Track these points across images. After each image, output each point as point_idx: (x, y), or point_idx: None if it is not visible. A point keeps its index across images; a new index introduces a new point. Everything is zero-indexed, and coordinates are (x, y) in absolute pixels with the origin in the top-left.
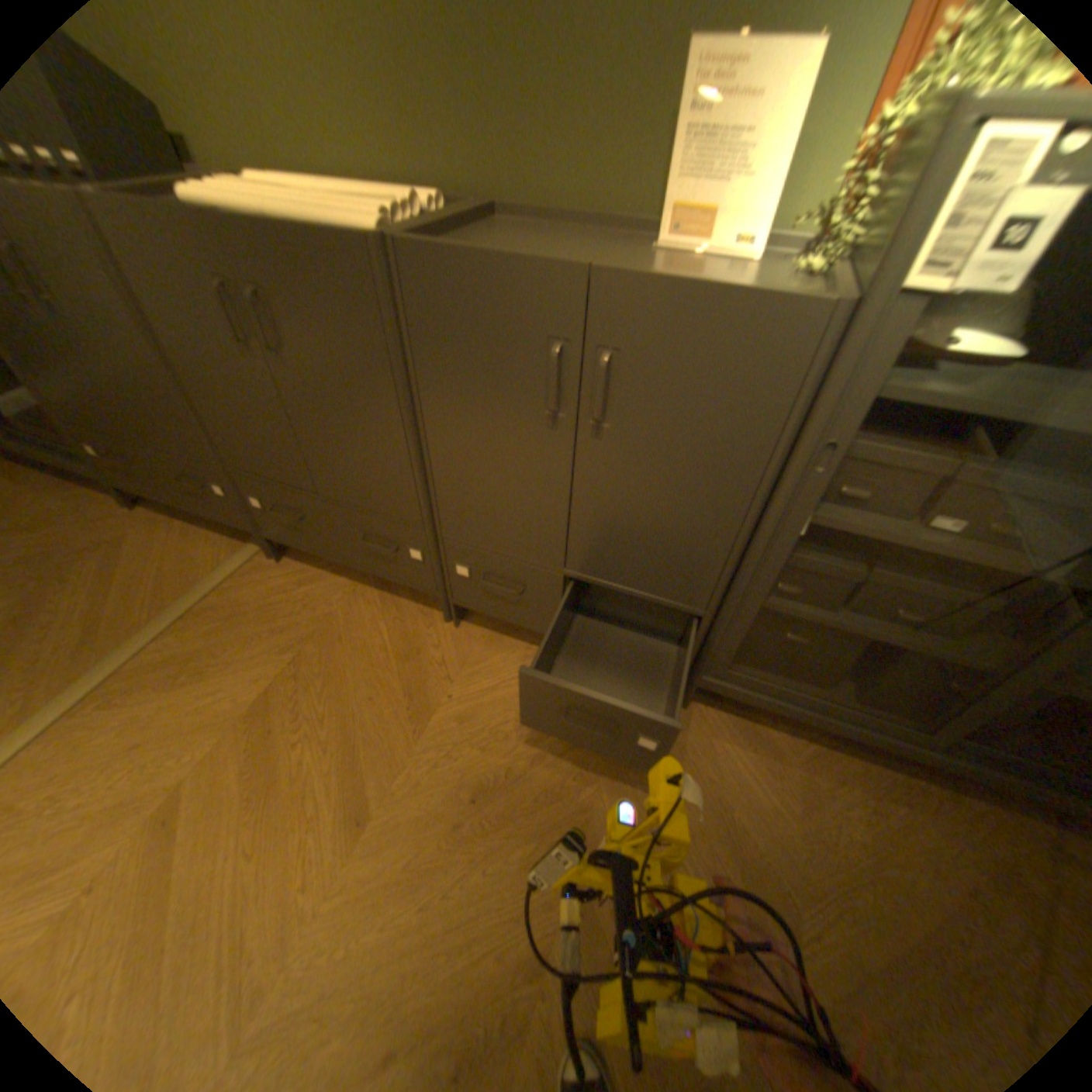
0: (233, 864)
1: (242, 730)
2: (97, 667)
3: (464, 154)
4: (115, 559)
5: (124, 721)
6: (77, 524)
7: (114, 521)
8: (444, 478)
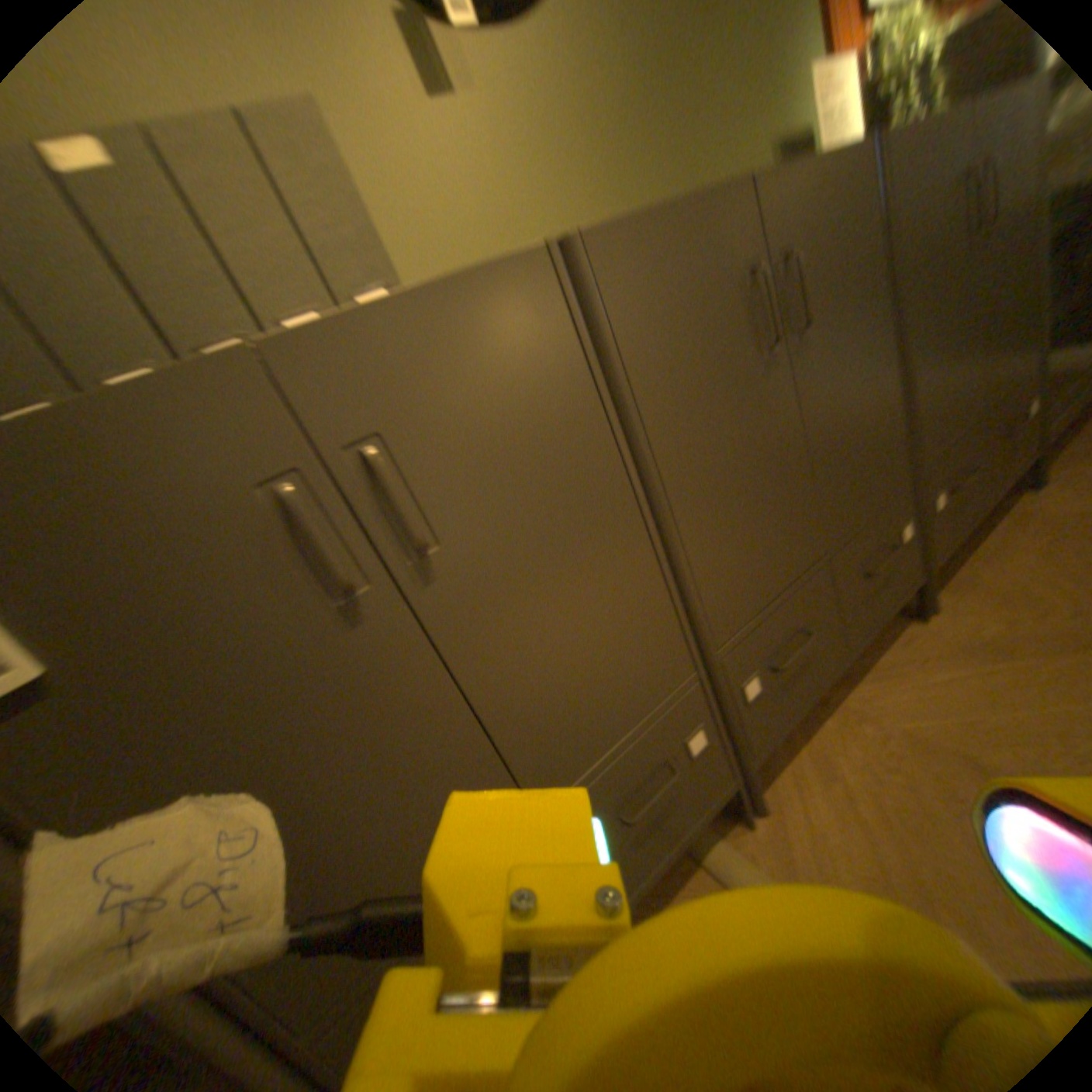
0: None
1: None
2: None
3: None
4: None
5: None
6: None
7: None
8: (925, 380)
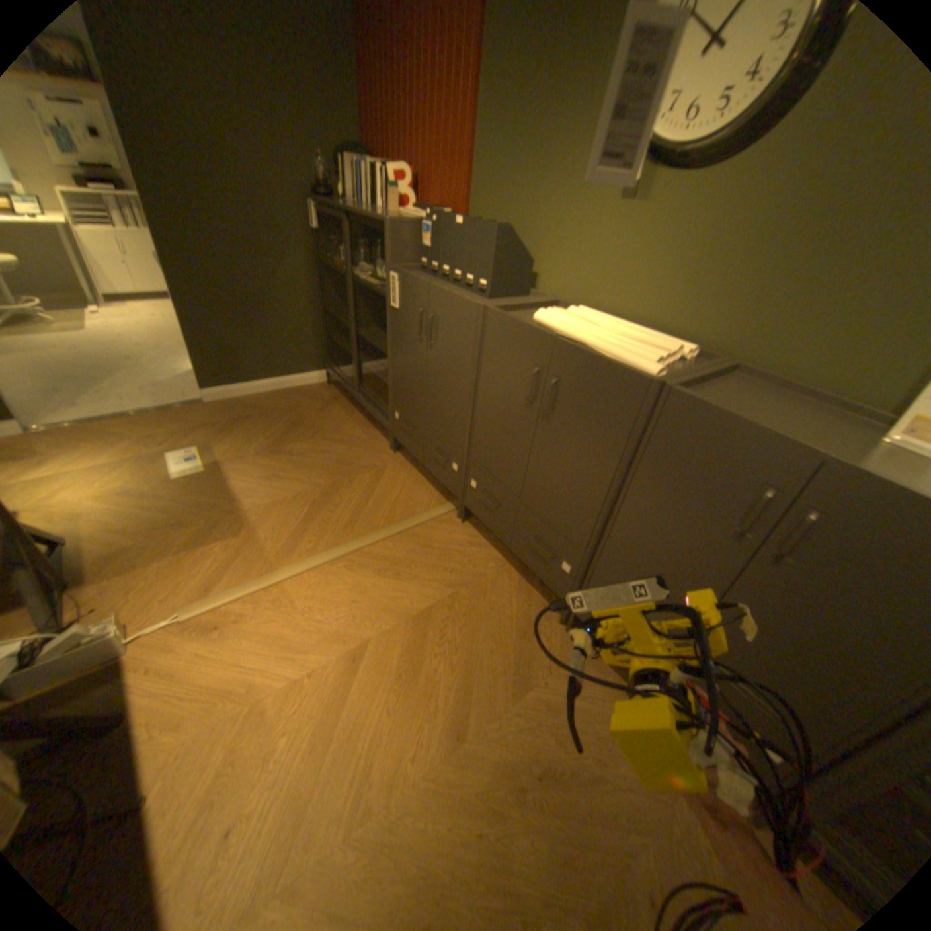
0: (379, 714)
1: (409, 626)
2: (350, 542)
3: (728, 327)
4: (377, 479)
5: (352, 583)
6: (365, 449)
7: (383, 455)
8: (621, 532)
